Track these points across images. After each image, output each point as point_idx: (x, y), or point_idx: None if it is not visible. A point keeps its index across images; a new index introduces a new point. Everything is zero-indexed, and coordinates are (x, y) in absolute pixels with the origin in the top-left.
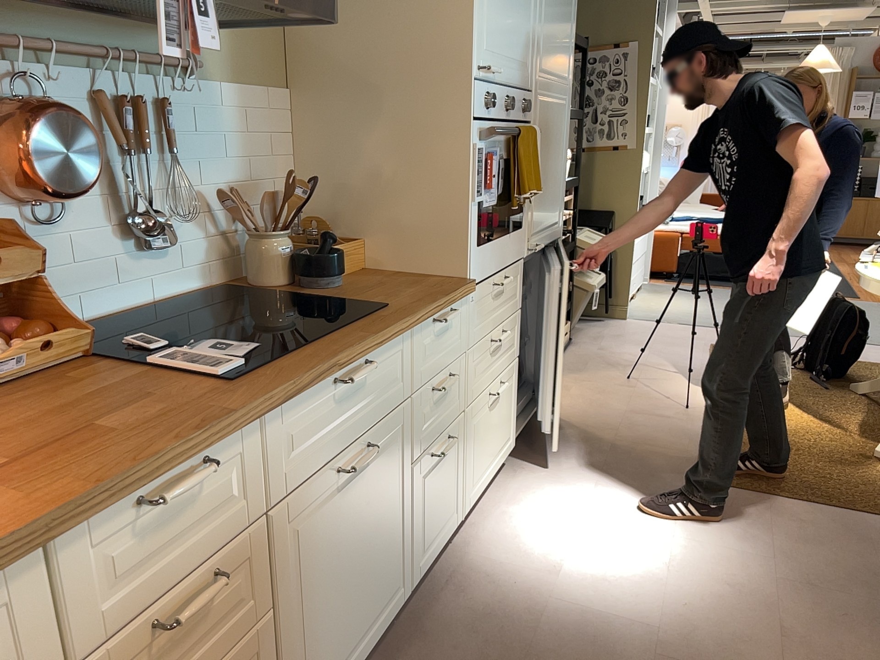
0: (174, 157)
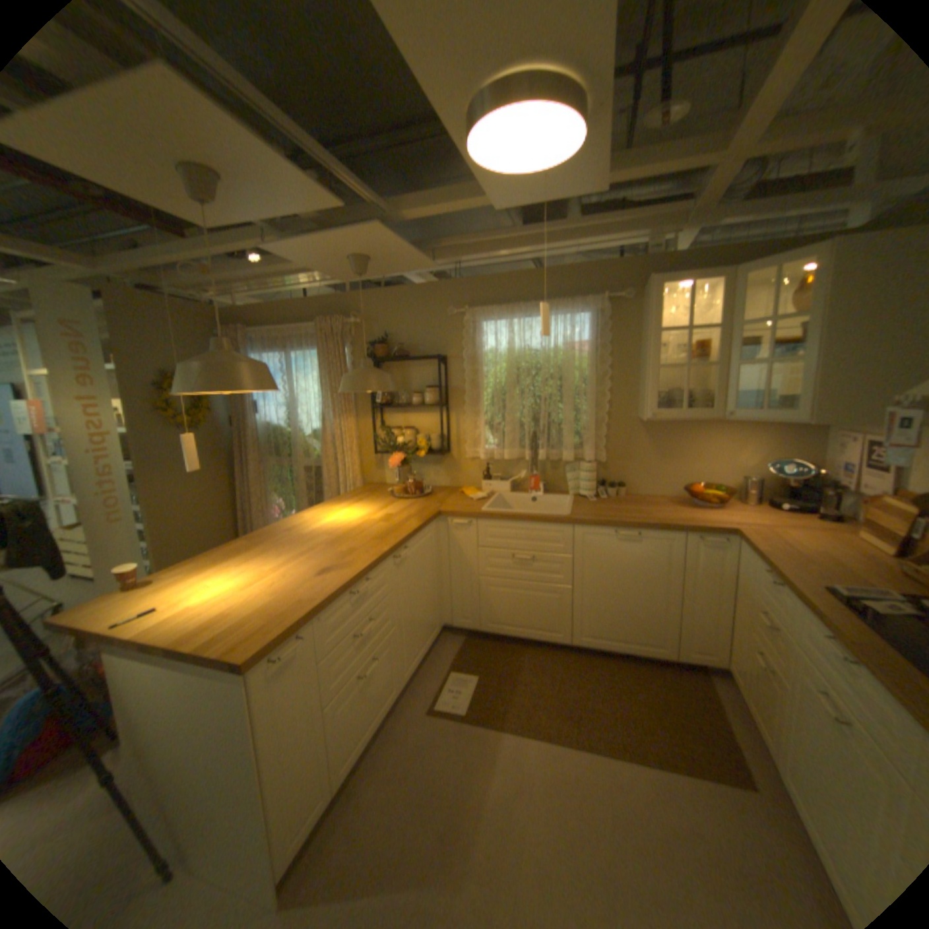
0: None
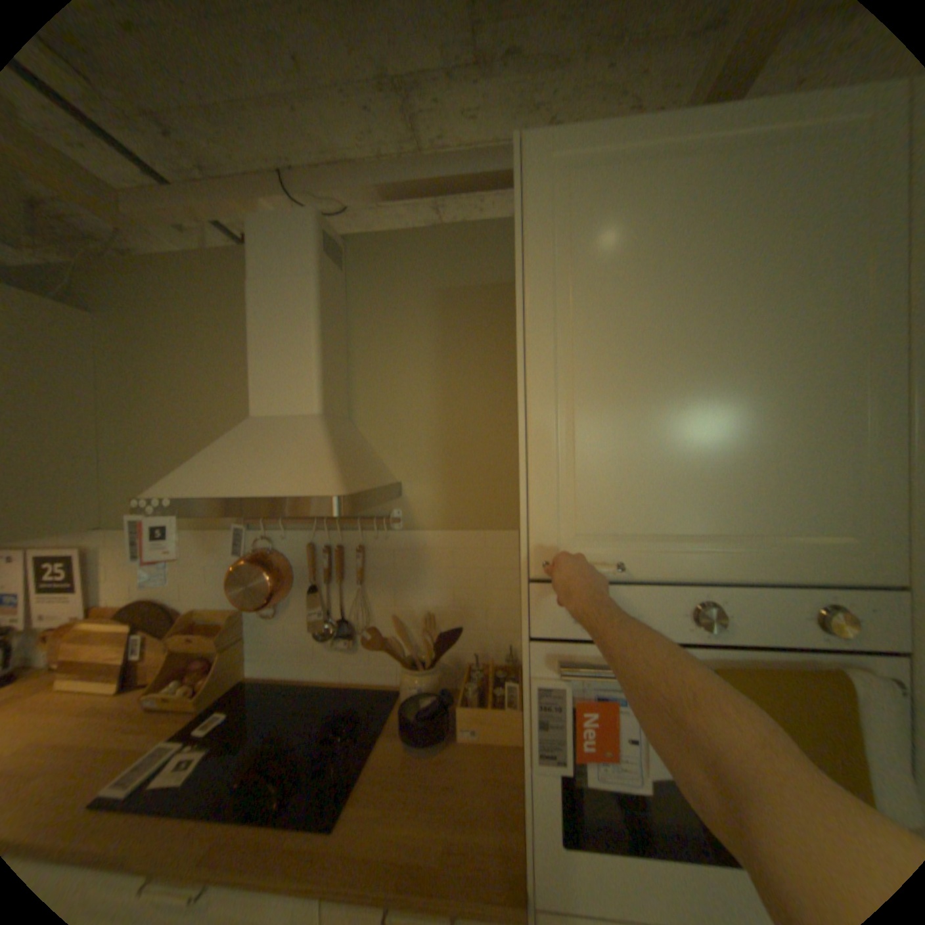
0: (360, 586)
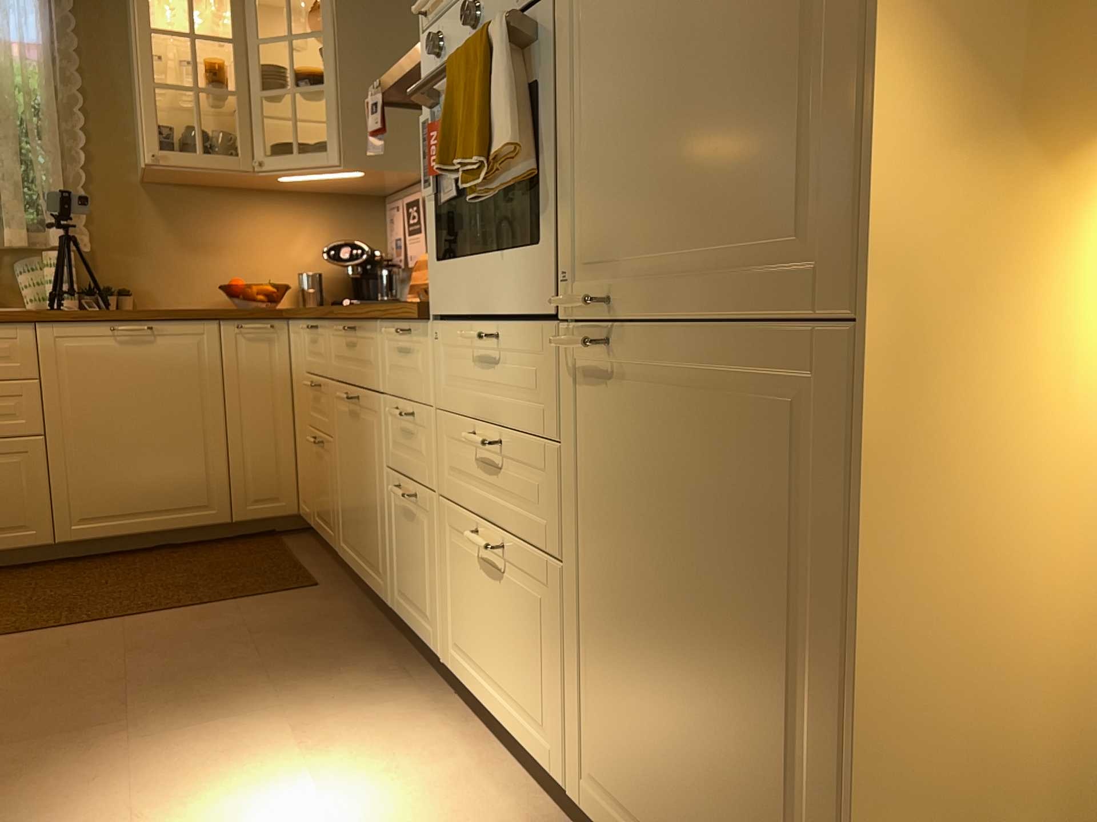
0: None
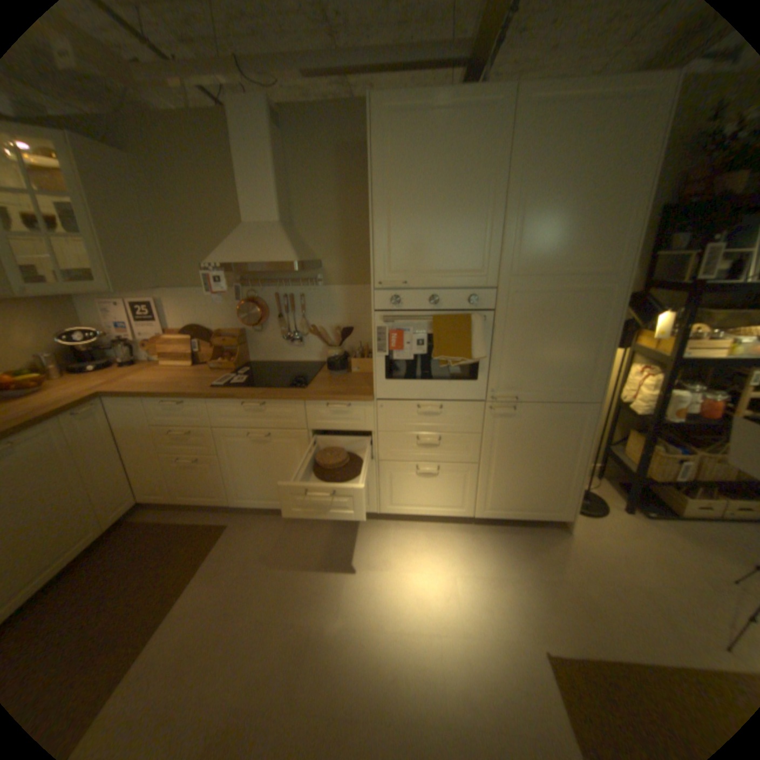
0: (303, 314)
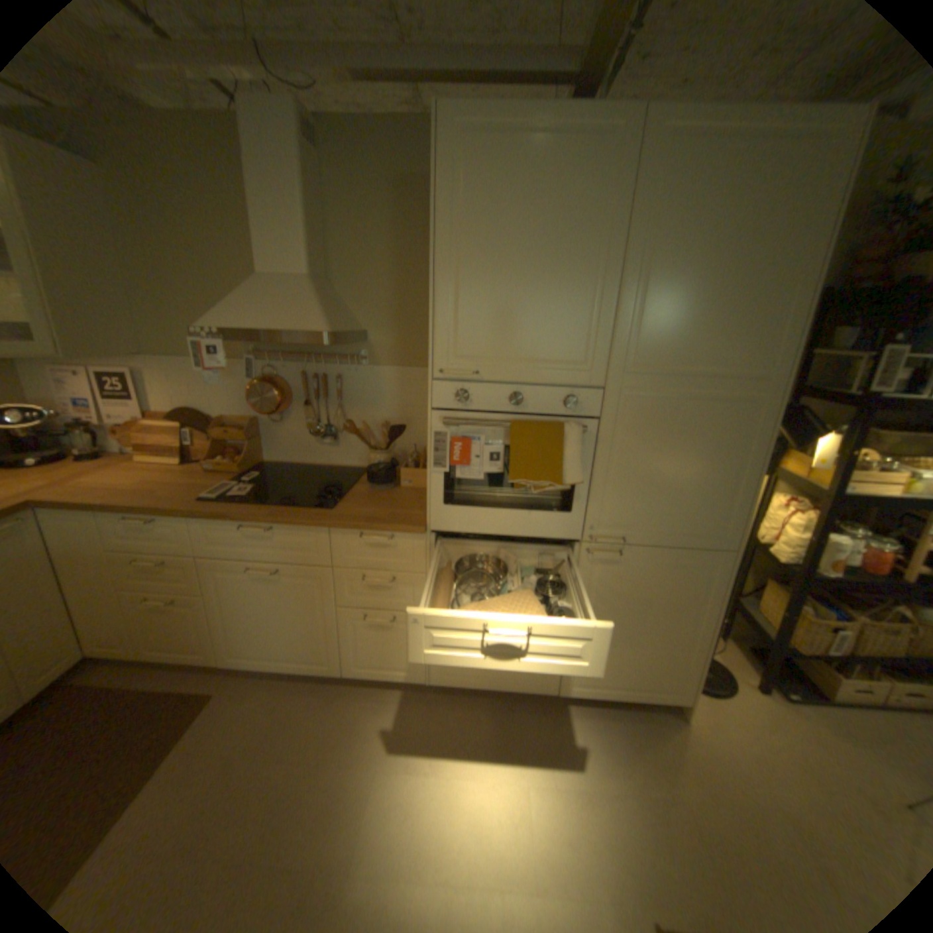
0: (339, 402)
